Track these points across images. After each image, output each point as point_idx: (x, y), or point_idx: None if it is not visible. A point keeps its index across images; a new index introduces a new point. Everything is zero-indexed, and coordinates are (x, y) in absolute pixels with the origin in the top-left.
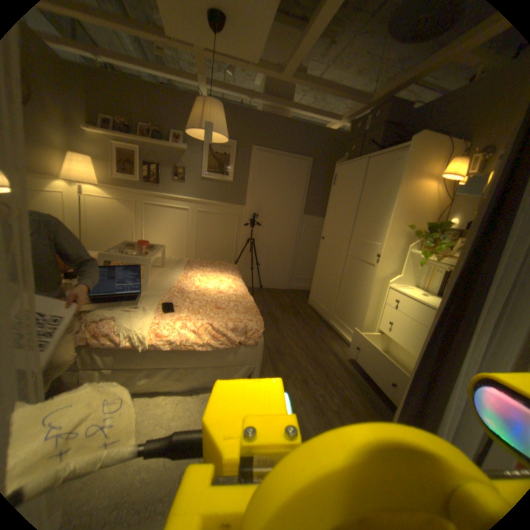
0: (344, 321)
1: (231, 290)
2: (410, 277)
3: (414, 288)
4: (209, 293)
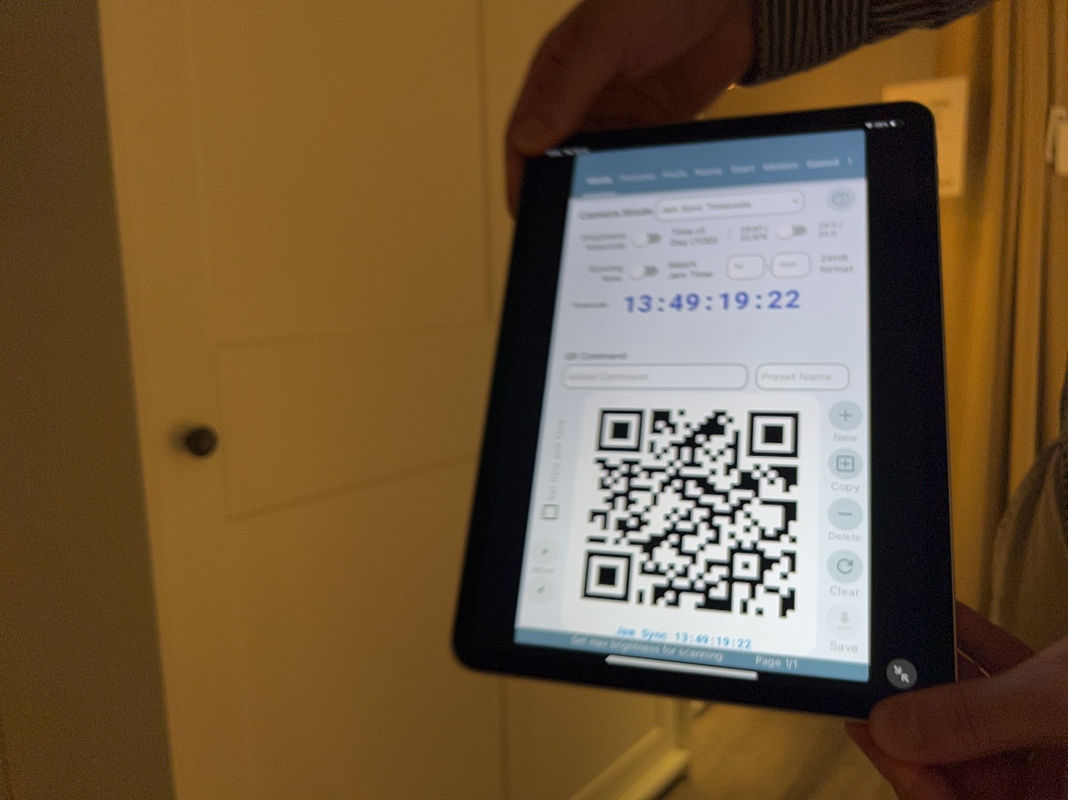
0: (593, 773)
1: None
2: None
3: None
4: None
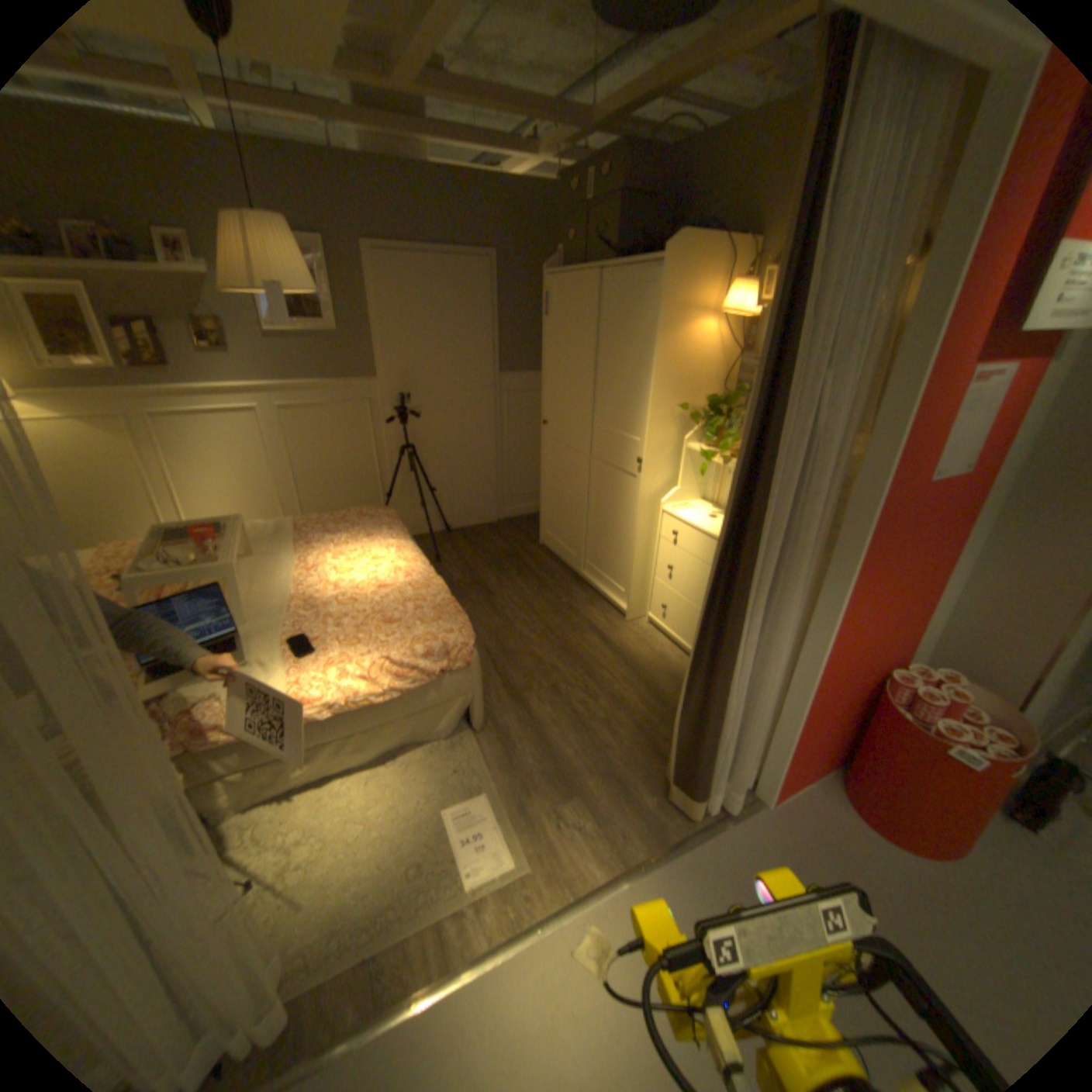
0: (602, 569)
1: (400, 577)
2: (691, 487)
3: (698, 505)
4: (364, 595)
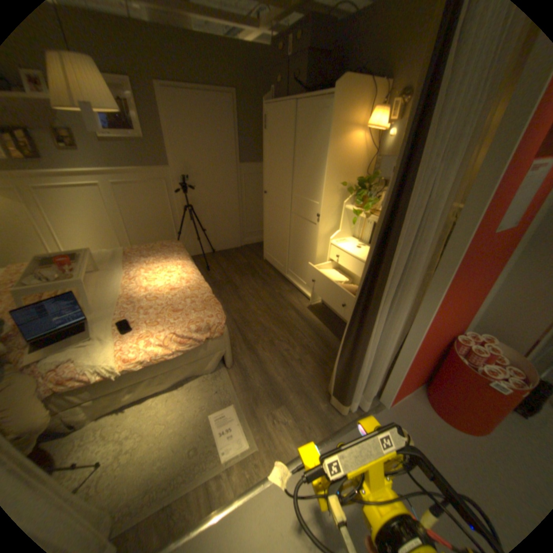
0: (297, 274)
1: (183, 283)
2: (347, 230)
3: (351, 240)
4: (162, 295)
